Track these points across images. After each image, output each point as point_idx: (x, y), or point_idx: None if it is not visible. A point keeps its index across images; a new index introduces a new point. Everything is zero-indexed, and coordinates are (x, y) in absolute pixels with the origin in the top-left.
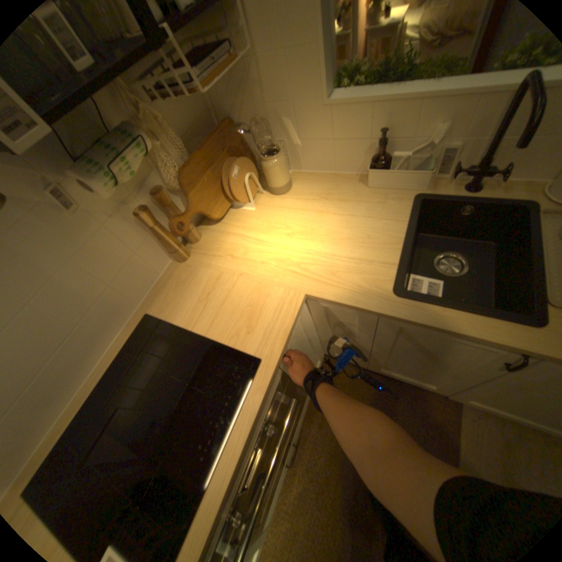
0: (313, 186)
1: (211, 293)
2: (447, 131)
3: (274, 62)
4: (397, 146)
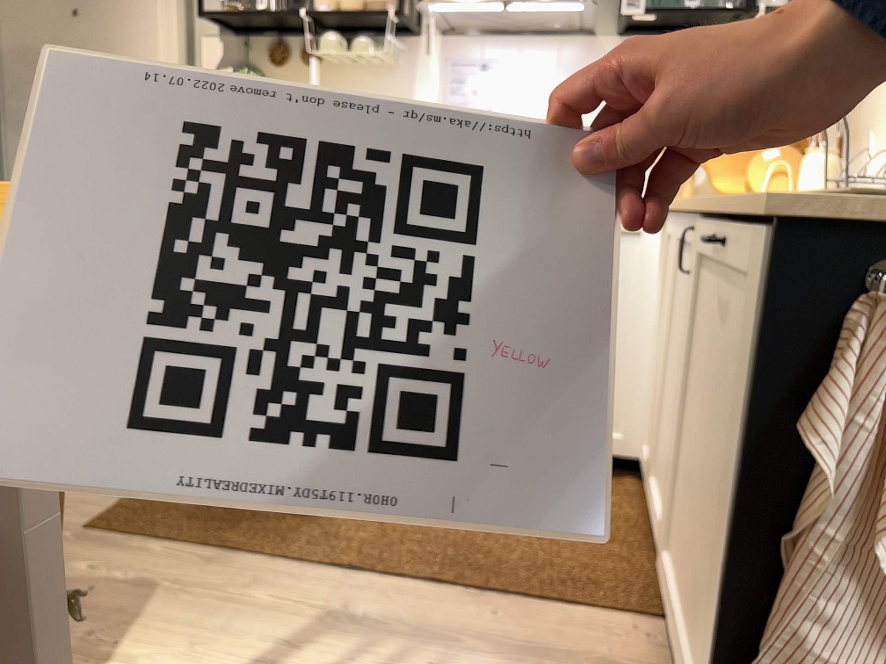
0: None
1: None
2: None
3: None
4: None
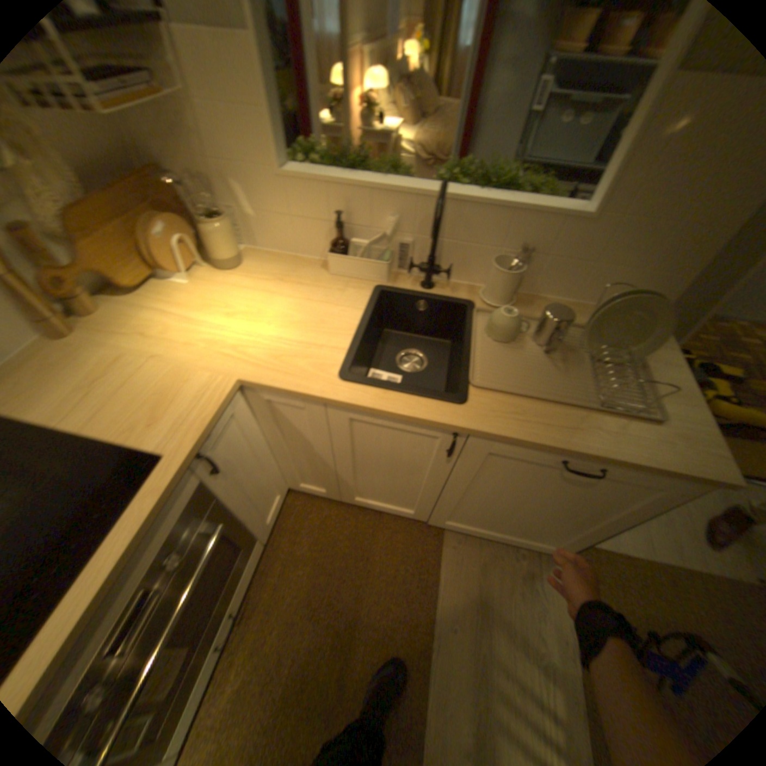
0: (266, 266)
1: (95, 381)
2: (396, 226)
3: (212, 114)
4: (354, 234)
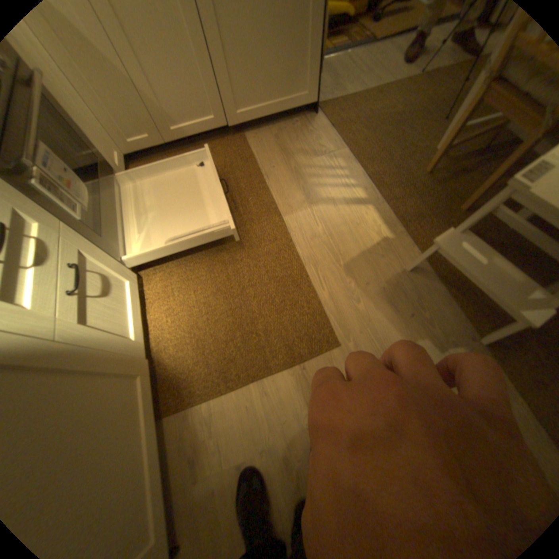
0: None
1: None
2: None
3: None
4: None
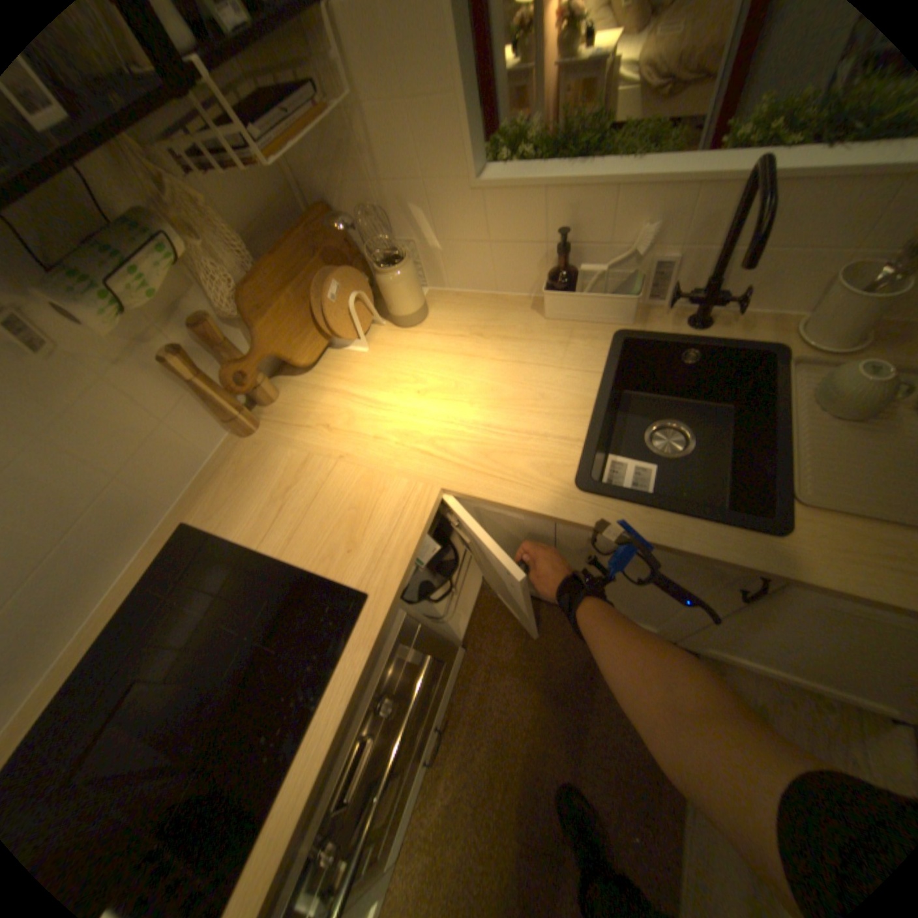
0: (461, 315)
1: (291, 488)
2: (657, 235)
3: (391, 118)
4: (586, 255)
